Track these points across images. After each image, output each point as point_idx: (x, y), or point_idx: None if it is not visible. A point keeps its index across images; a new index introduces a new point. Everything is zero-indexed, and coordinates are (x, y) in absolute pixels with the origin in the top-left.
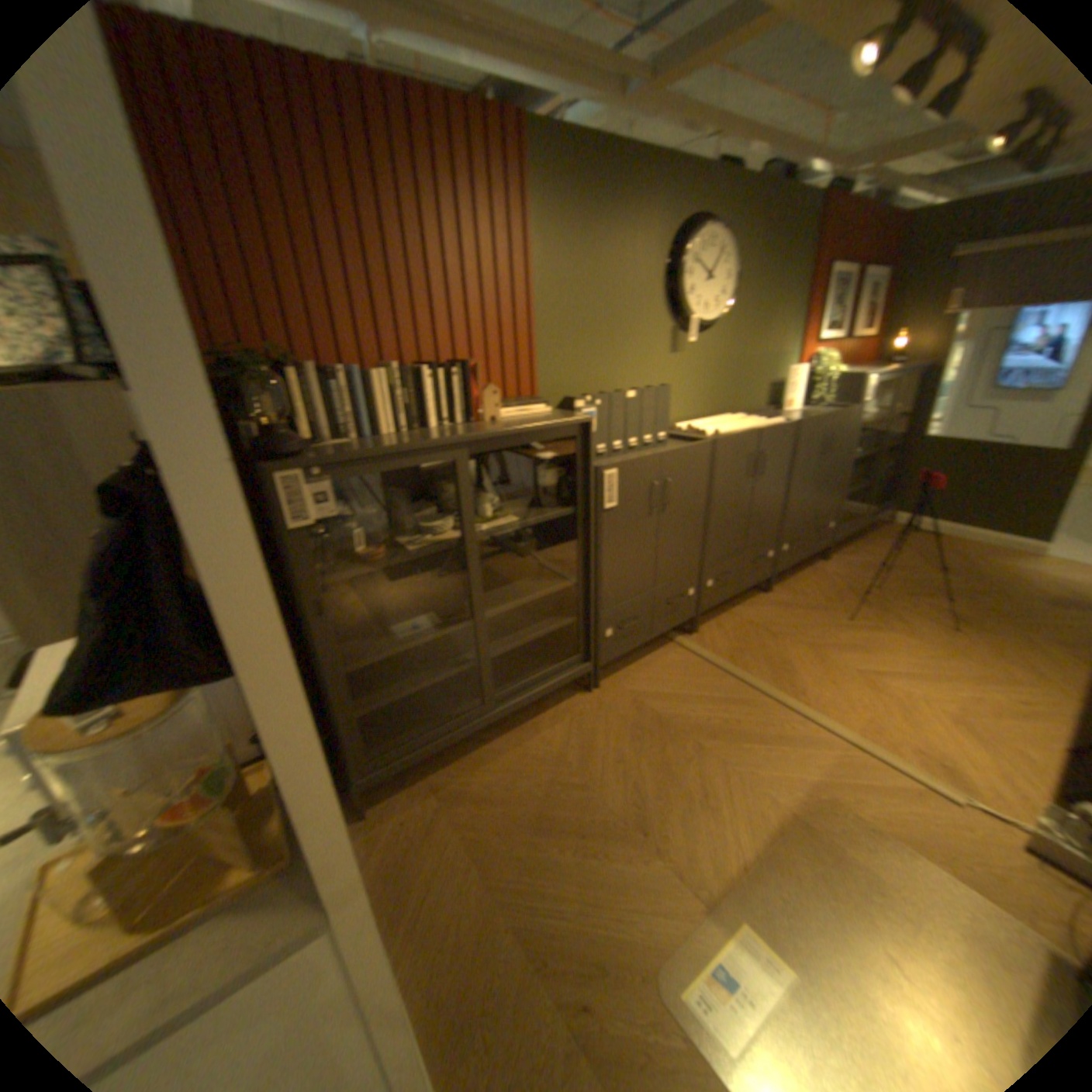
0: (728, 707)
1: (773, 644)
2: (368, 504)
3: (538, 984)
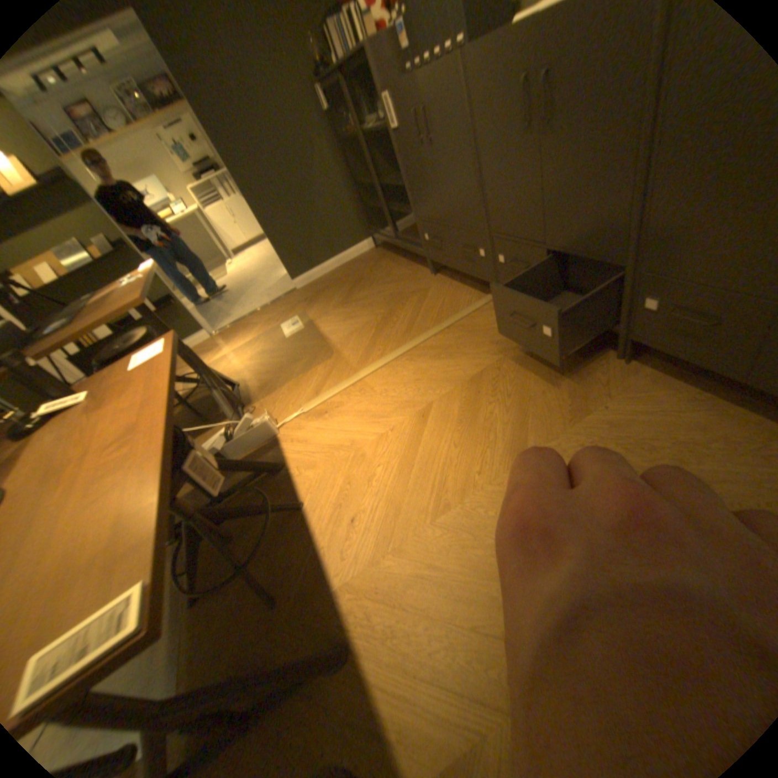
0: (406, 324)
1: (484, 352)
2: (367, 99)
3: (314, 293)
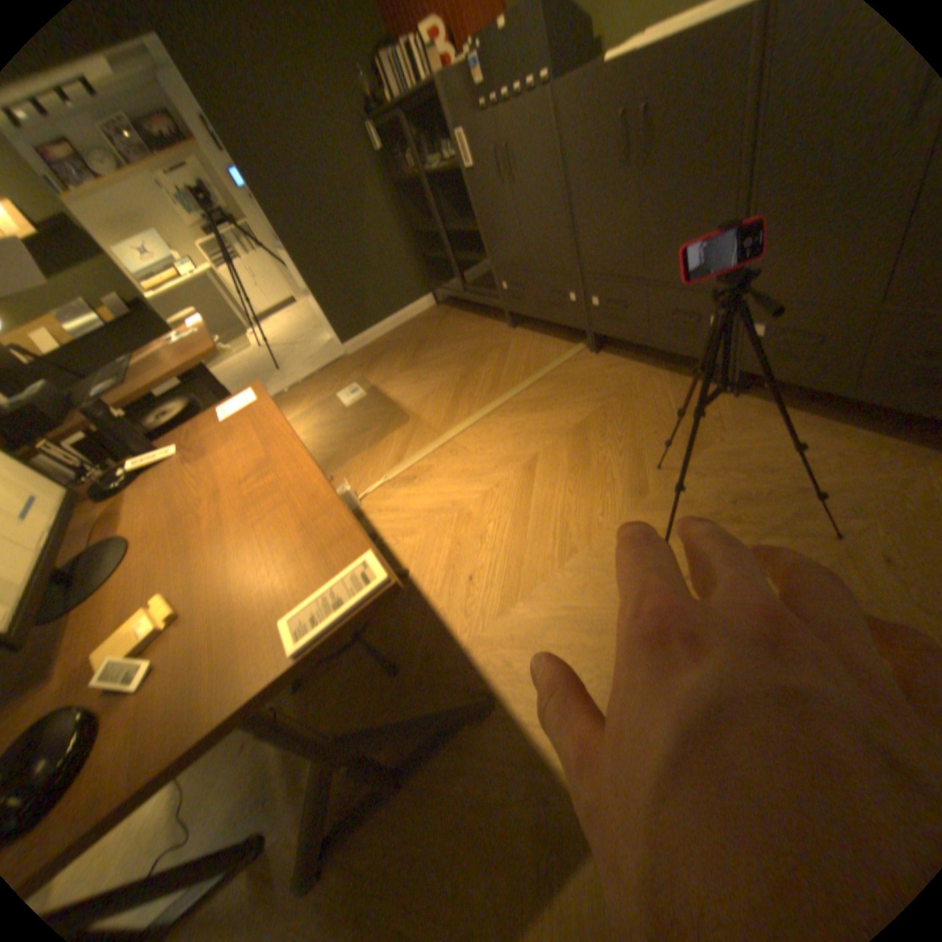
0: (491, 379)
1: (586, 399)
2: (427, 138)
3: (371, 356)
